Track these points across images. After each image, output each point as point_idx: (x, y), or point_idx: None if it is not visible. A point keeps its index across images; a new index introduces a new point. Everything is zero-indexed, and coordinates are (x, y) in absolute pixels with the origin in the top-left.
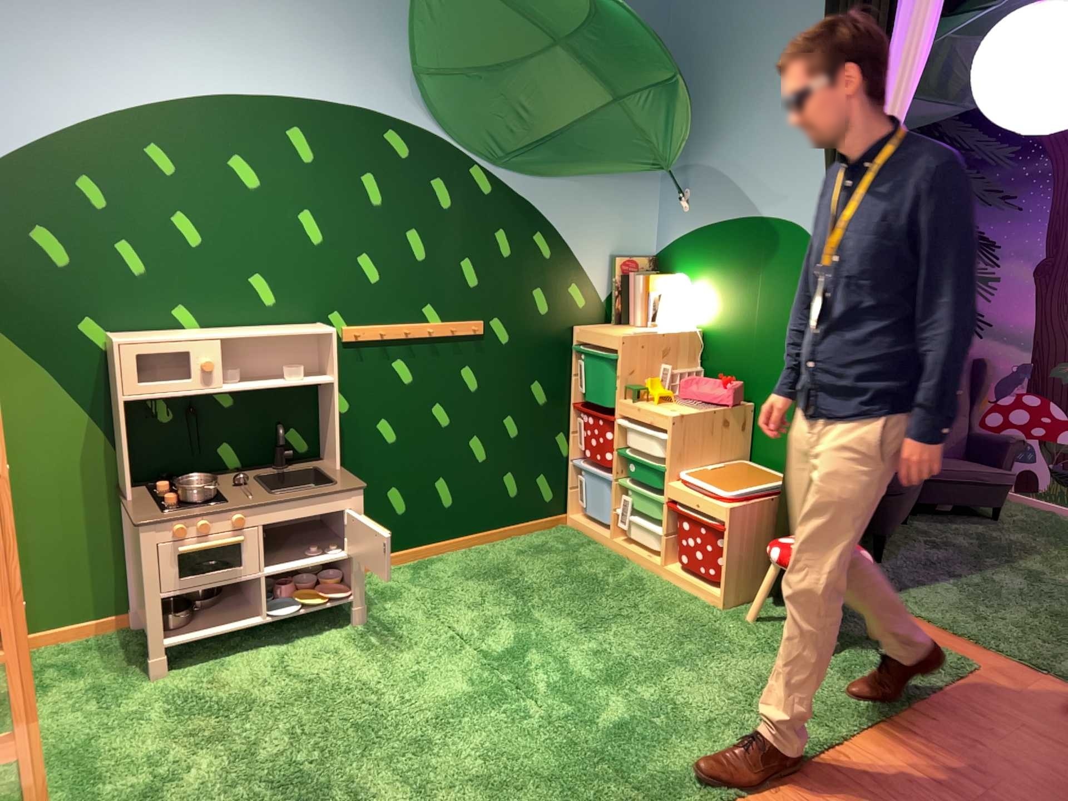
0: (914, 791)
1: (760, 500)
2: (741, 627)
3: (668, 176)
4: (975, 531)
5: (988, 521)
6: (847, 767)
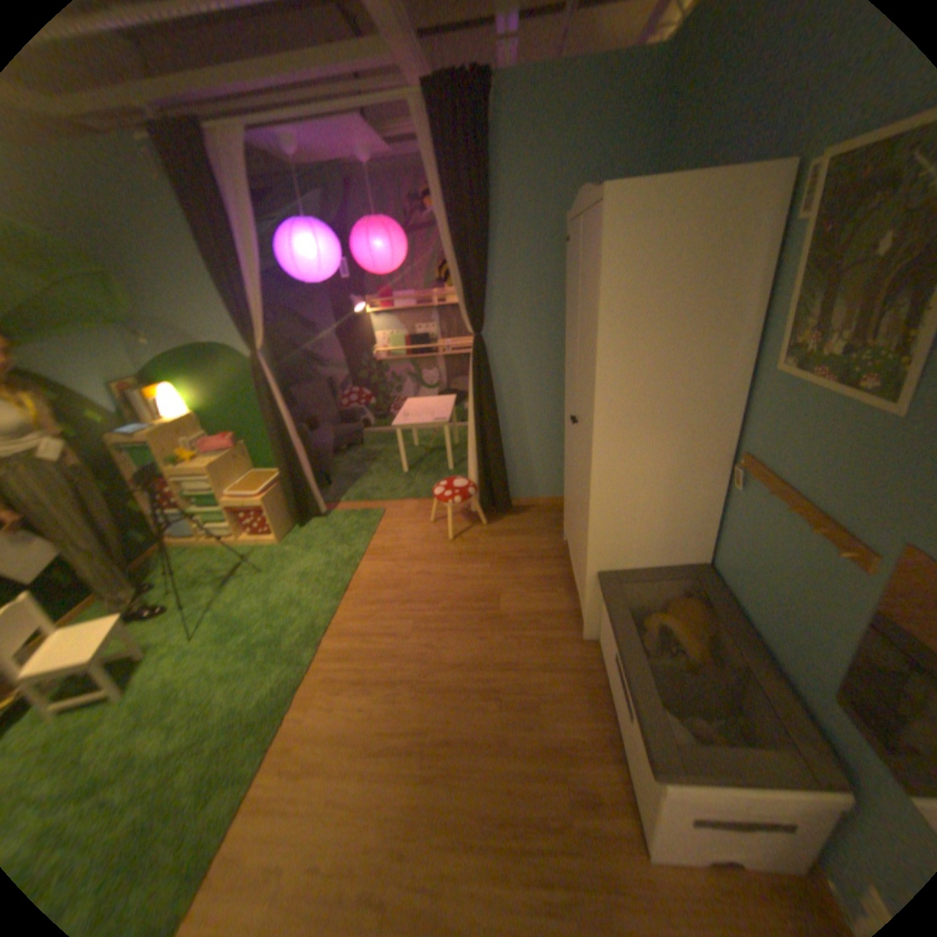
0: (388, 569)
1: (272, 487)
2: (291, 547)
3: (121, 325)
4: (359, 453)
5: (362, 446)
6: (363, 577)
